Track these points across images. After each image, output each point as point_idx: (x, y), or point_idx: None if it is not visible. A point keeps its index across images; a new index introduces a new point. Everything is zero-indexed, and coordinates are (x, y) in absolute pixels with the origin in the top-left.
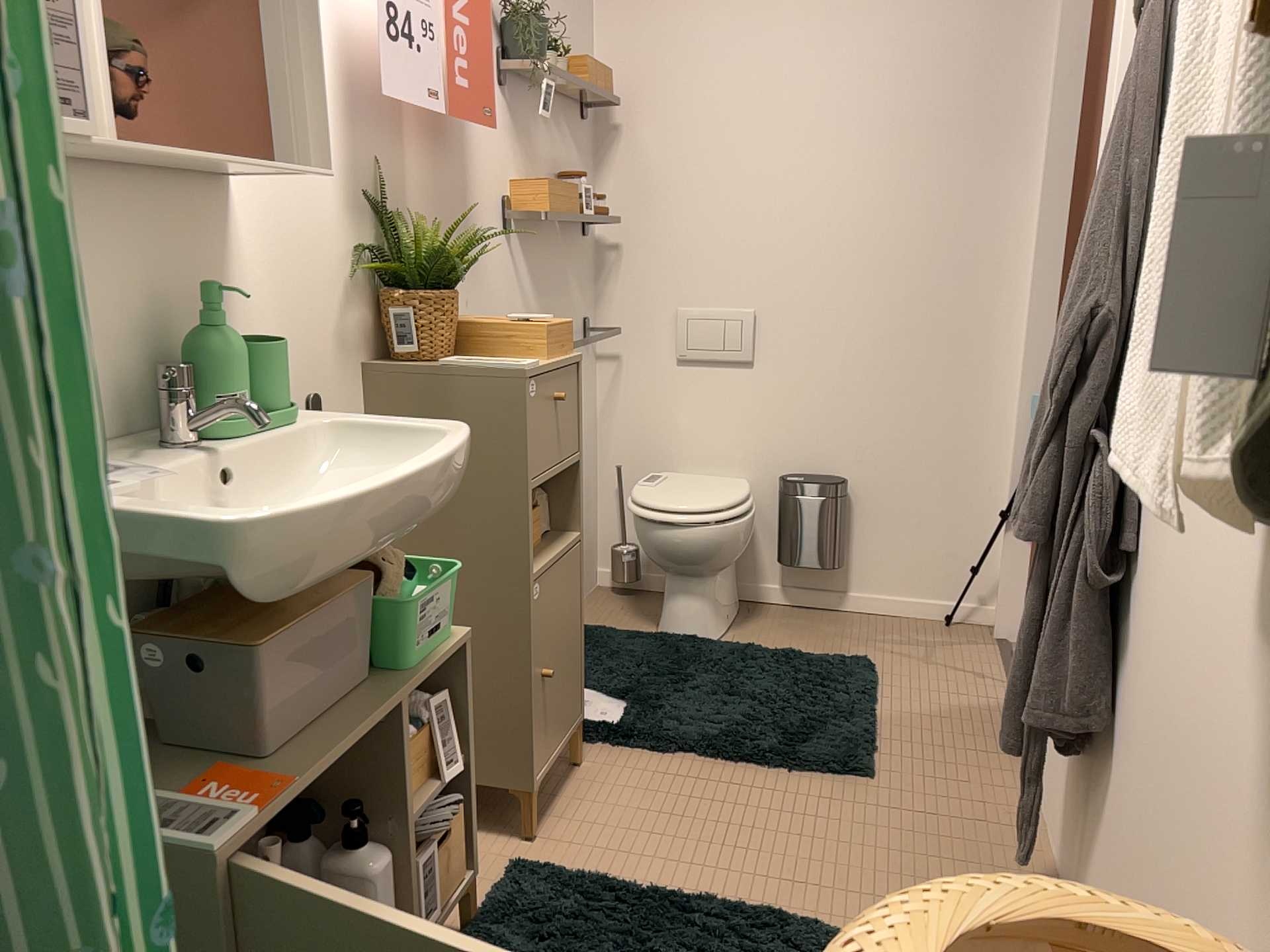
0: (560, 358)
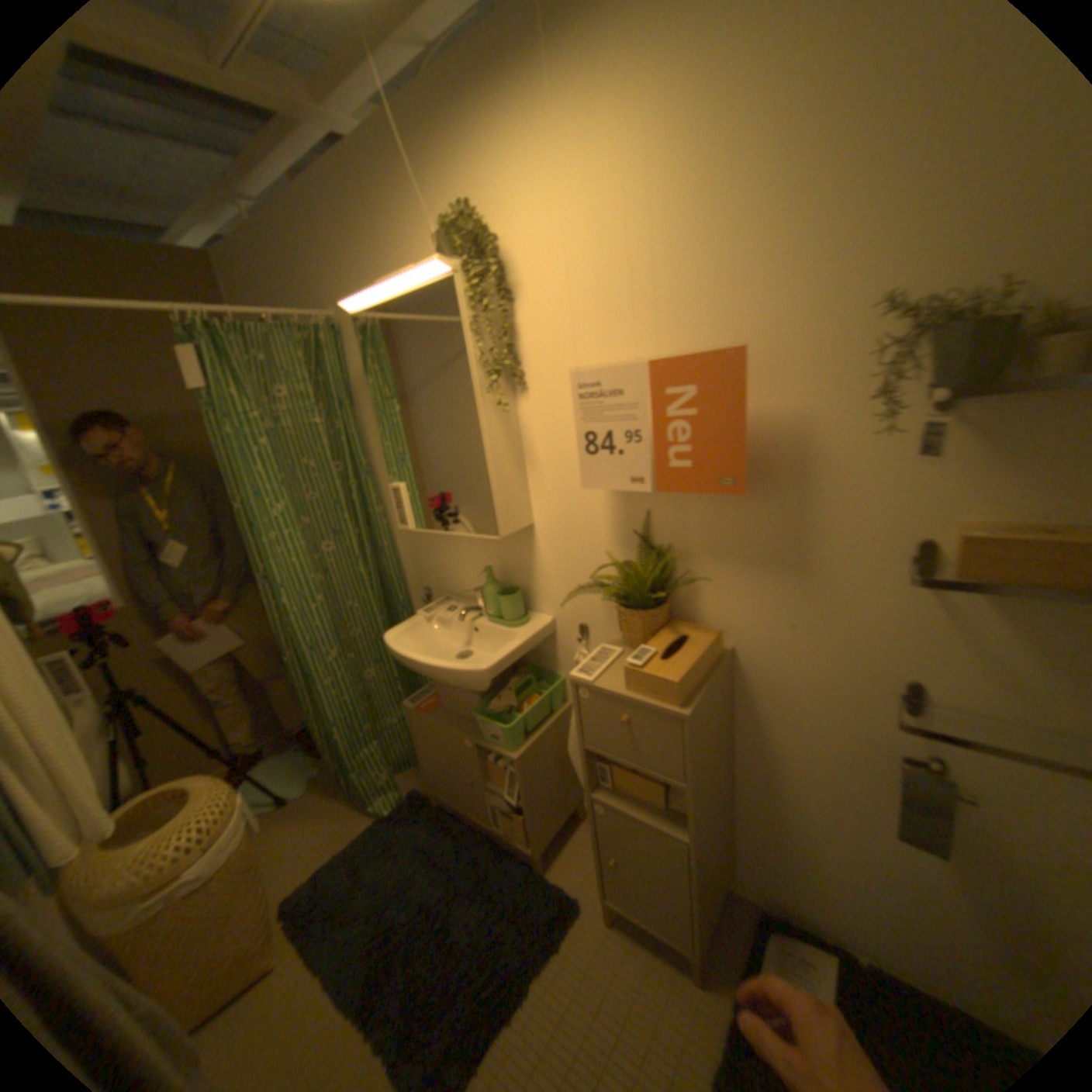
0: (639, 693)
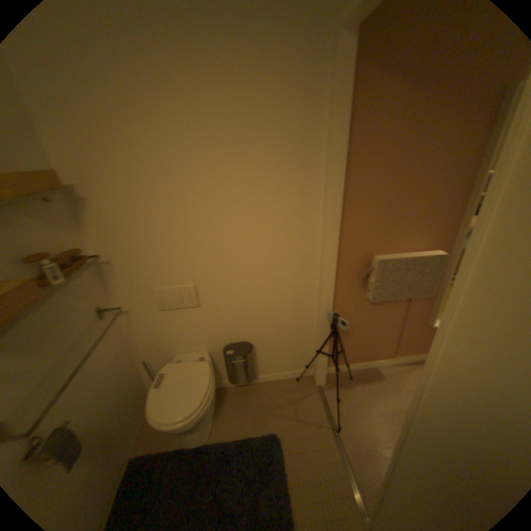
0: None
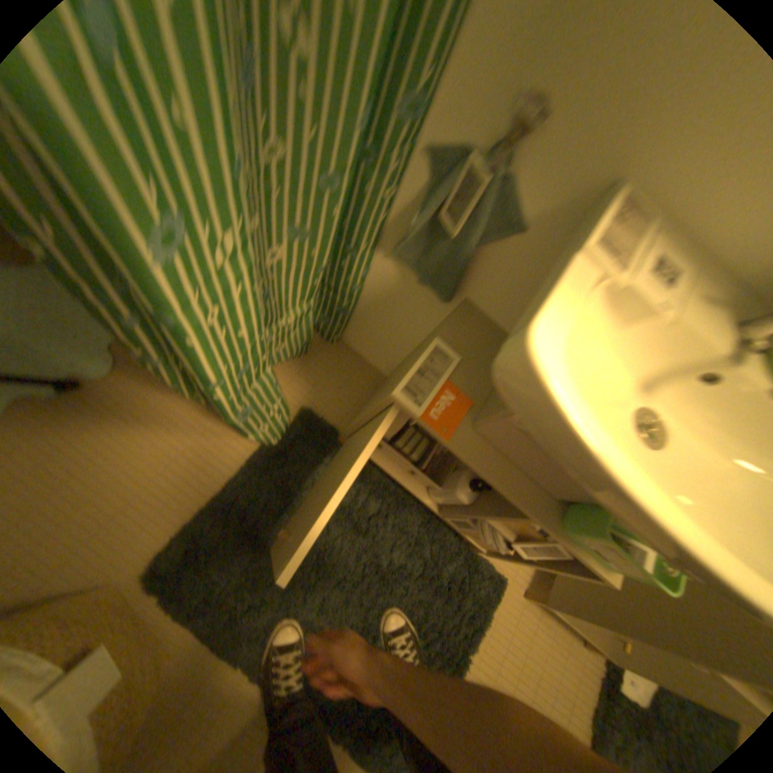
0: None
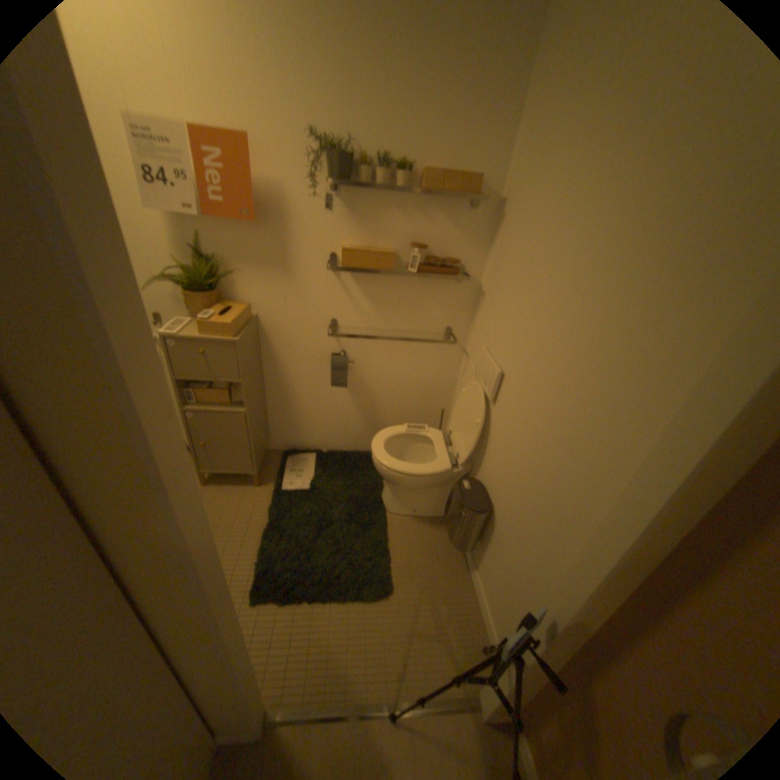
0: (209, 336)
